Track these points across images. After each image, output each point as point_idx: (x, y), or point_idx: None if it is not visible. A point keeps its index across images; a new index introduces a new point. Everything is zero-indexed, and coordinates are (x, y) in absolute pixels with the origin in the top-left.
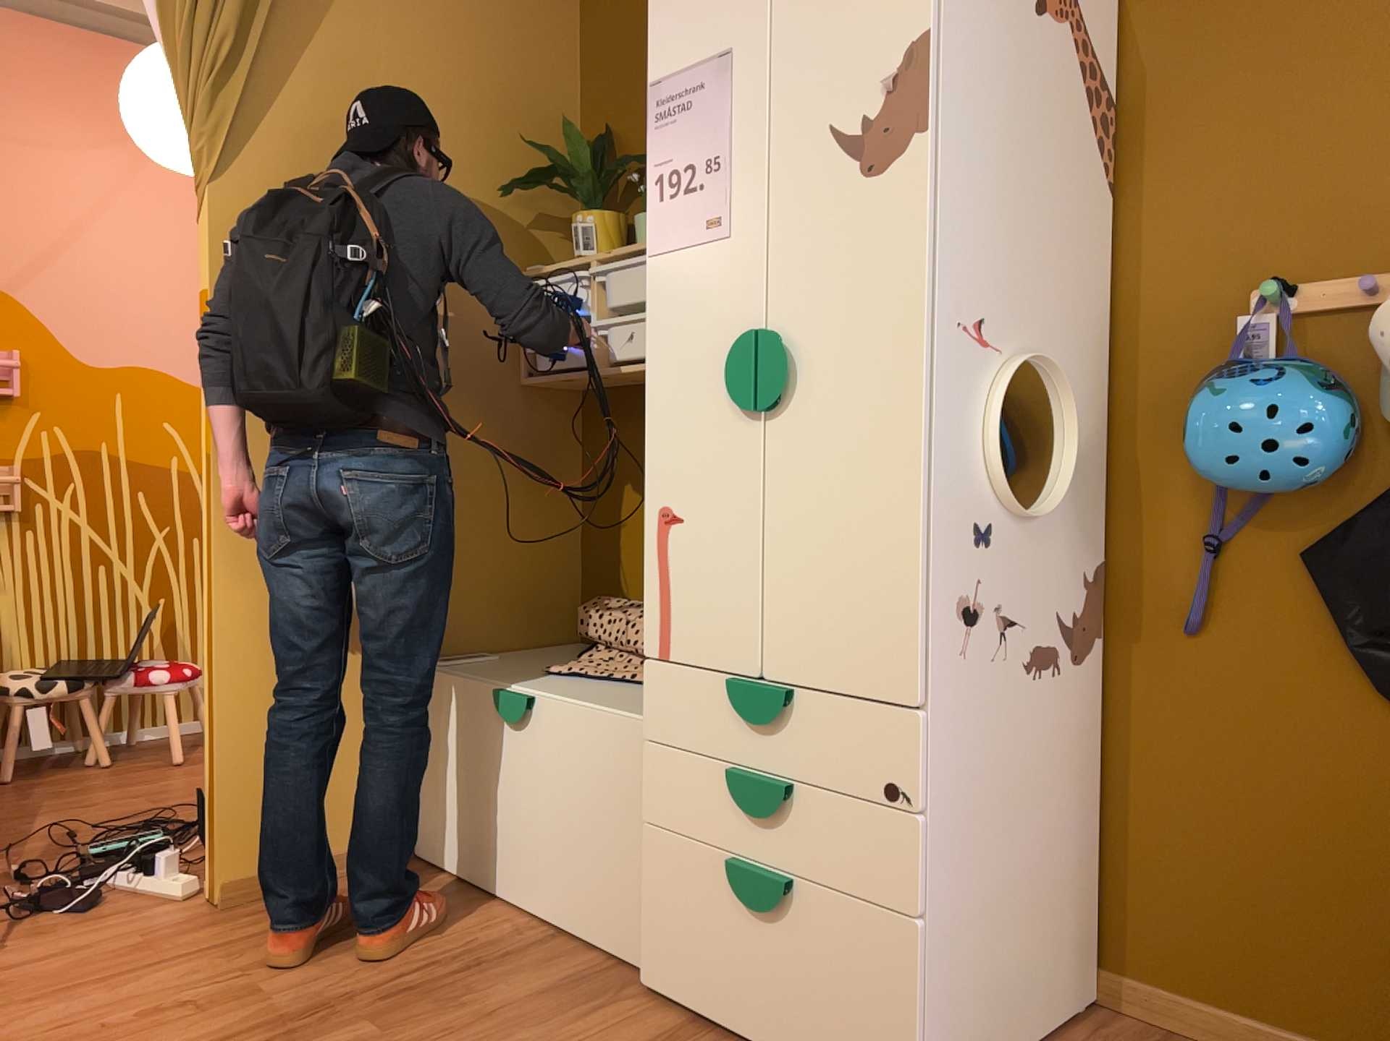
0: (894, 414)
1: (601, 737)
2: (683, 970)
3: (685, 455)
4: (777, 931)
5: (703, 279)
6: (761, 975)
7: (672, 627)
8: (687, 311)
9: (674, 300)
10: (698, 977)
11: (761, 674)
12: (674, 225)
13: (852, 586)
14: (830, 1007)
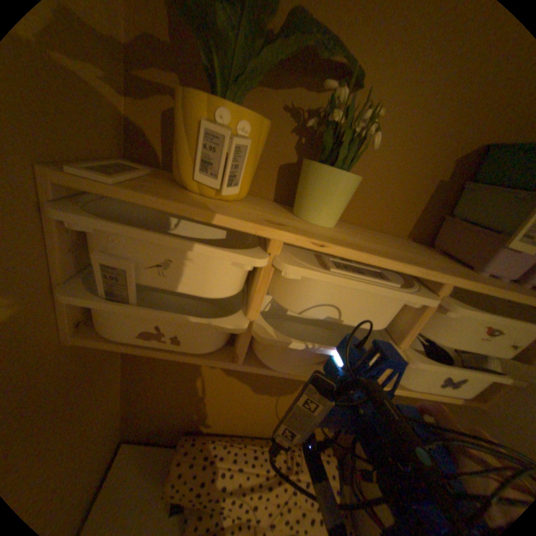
0: None
1: None
2: None
3: None
4: None
5: None
6: None
7: None
8: None
9: None
10: None
11: None
12: None
13: None
14: None
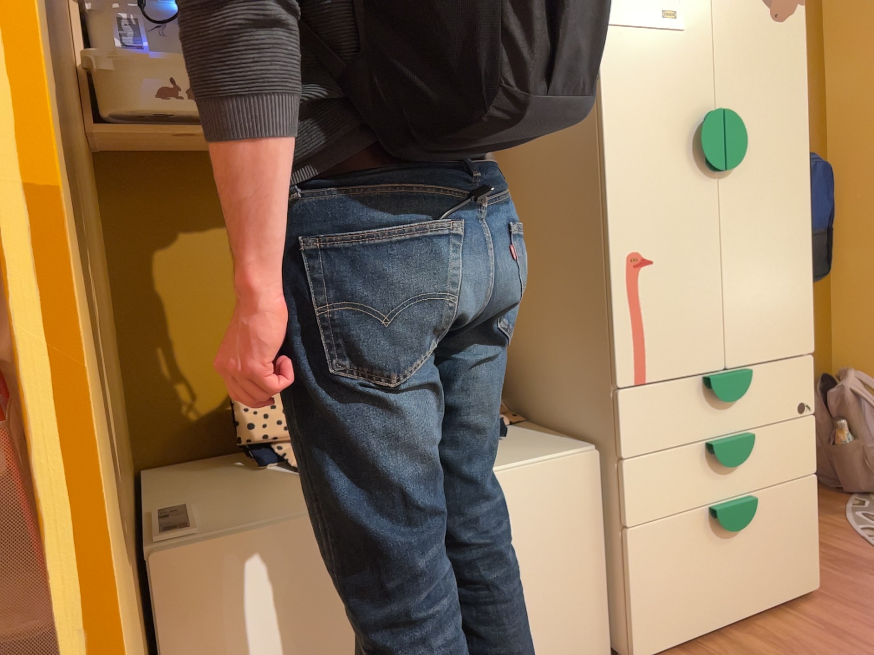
0: (796, 178)
1: (542, 487)
2: (674, 618)
3: (654, 208)
4: (742, 536)
5: (662, 60)
6: (733, 574)
7: (650, 353)
8: (648, 84)
9: (635, 71)
10: (688, 613)
11: (727, 364)
12: (632, 5)
13: (778, 288)
14: (775, 558)
